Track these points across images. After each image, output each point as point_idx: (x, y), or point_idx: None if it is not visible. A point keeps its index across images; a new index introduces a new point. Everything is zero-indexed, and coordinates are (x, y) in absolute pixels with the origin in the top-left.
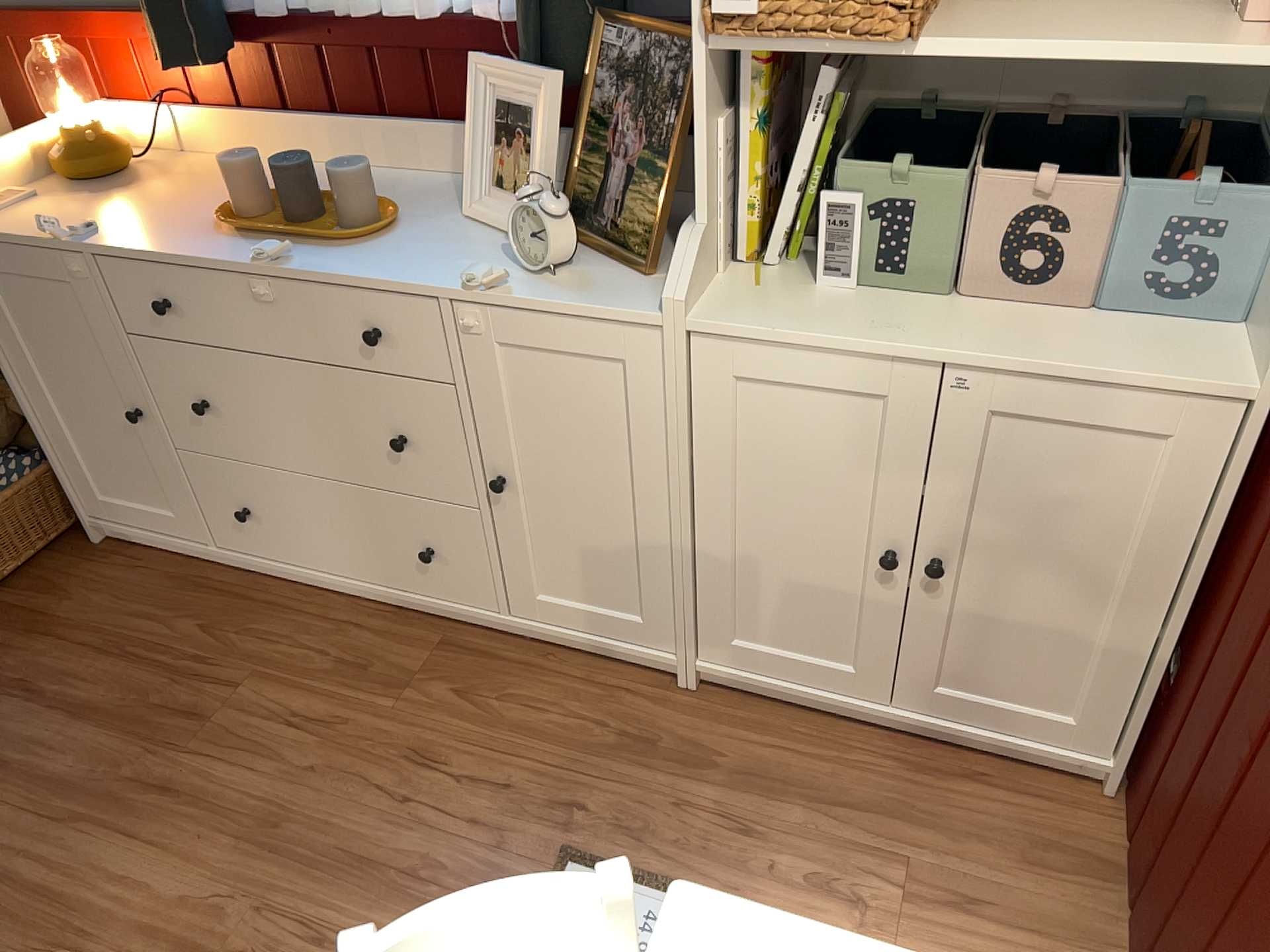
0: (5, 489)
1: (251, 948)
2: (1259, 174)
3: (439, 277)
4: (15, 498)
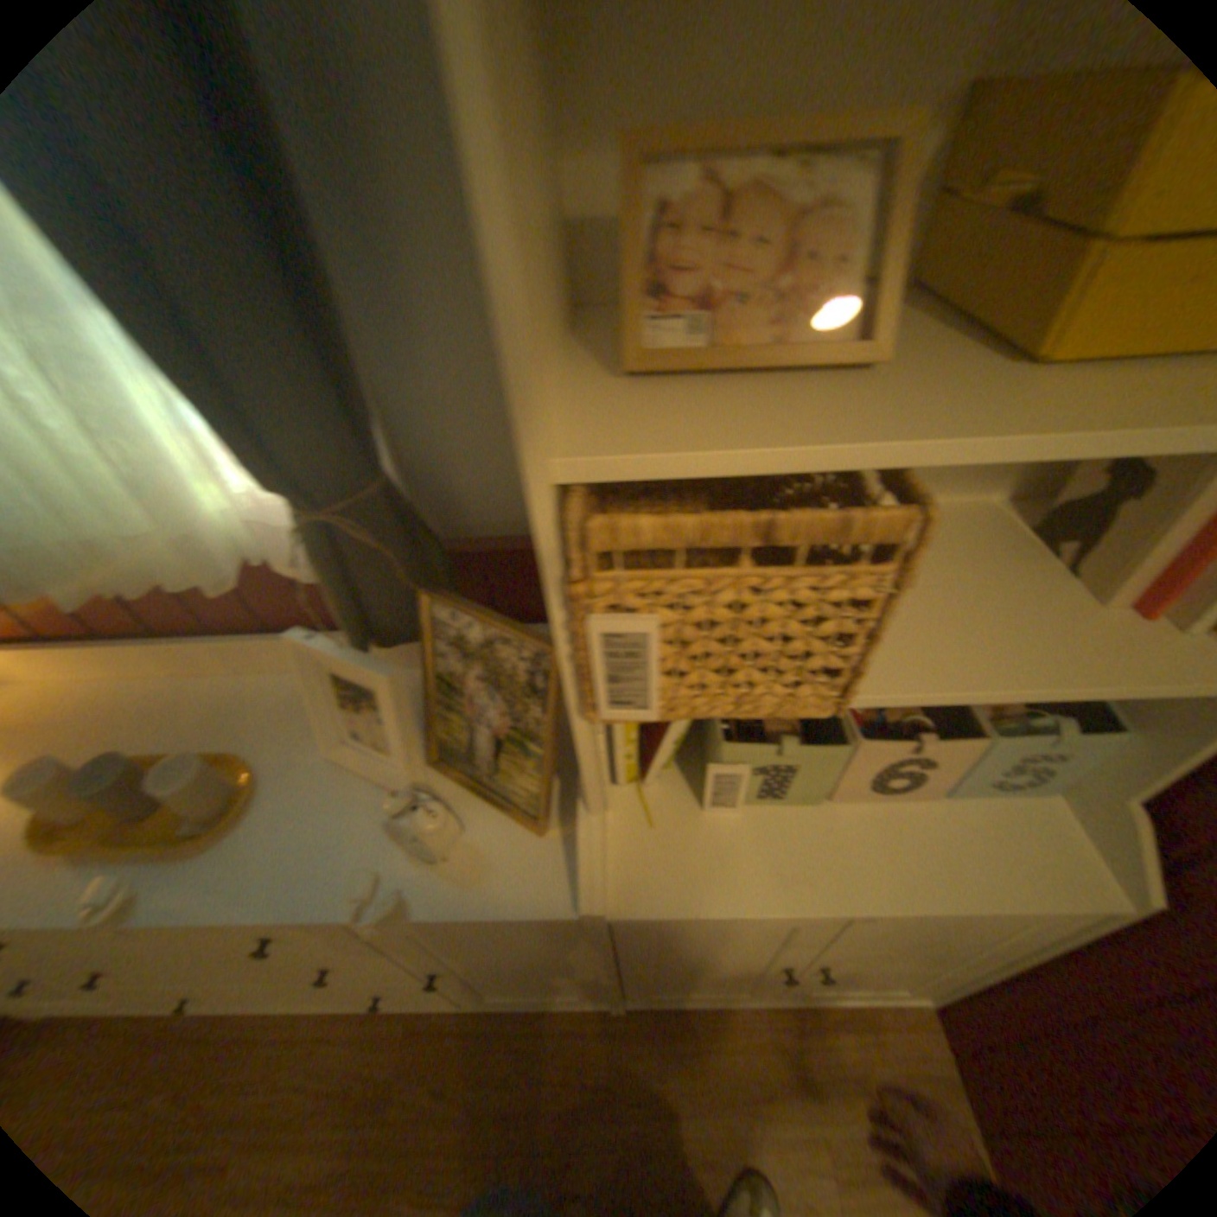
0: None
1: None
2: None
3: (309, 892)
4: None
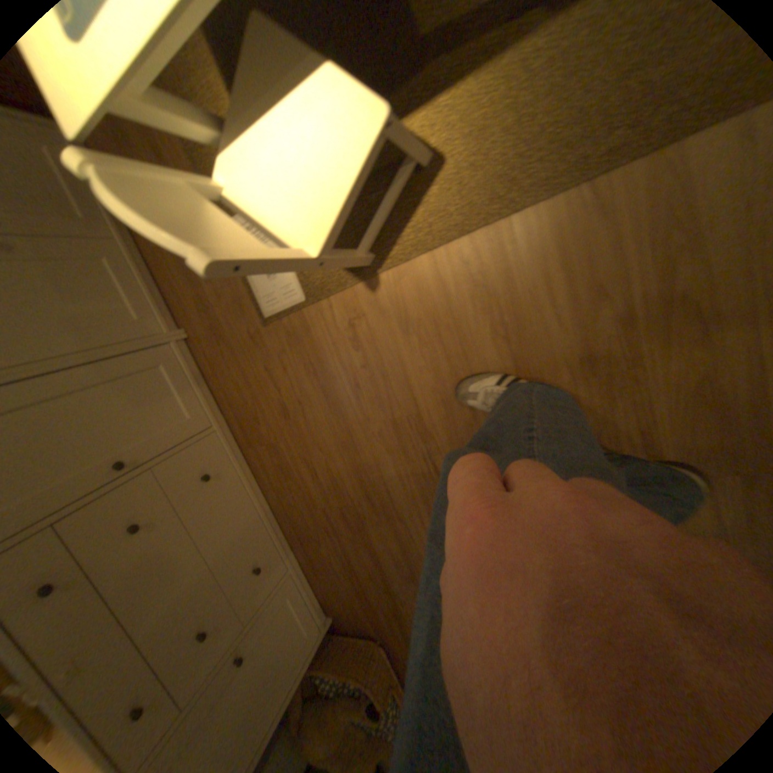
0: (330, 684)
1: (378, 408)
2: None
3: None
4: (331, 676)
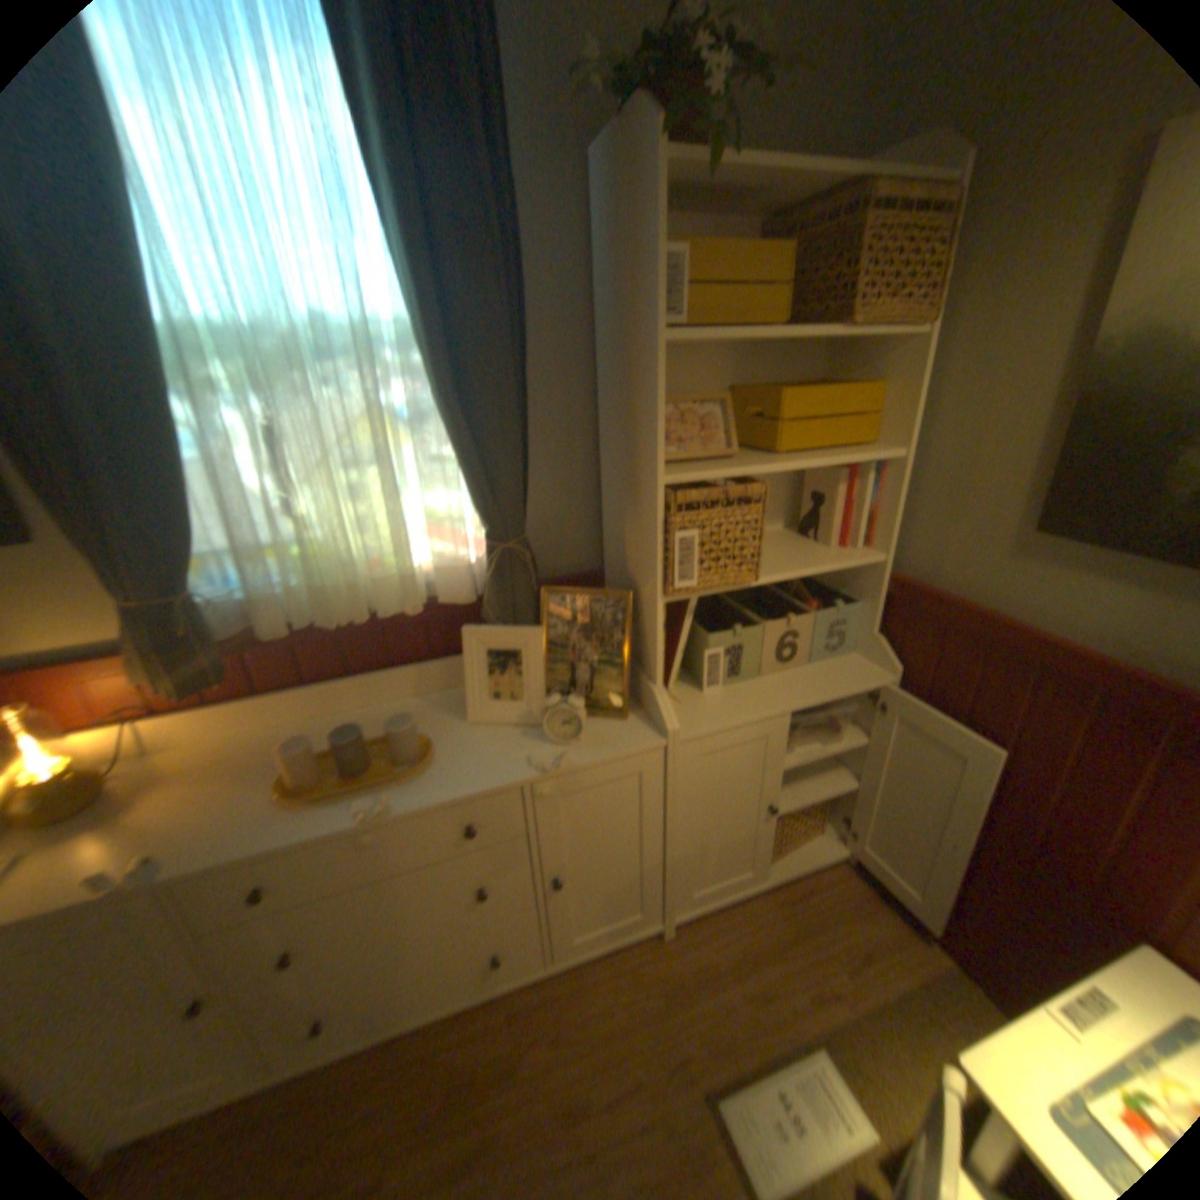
0: None
1: None
2: (835, 592)
3: (505, 772)
4: None
